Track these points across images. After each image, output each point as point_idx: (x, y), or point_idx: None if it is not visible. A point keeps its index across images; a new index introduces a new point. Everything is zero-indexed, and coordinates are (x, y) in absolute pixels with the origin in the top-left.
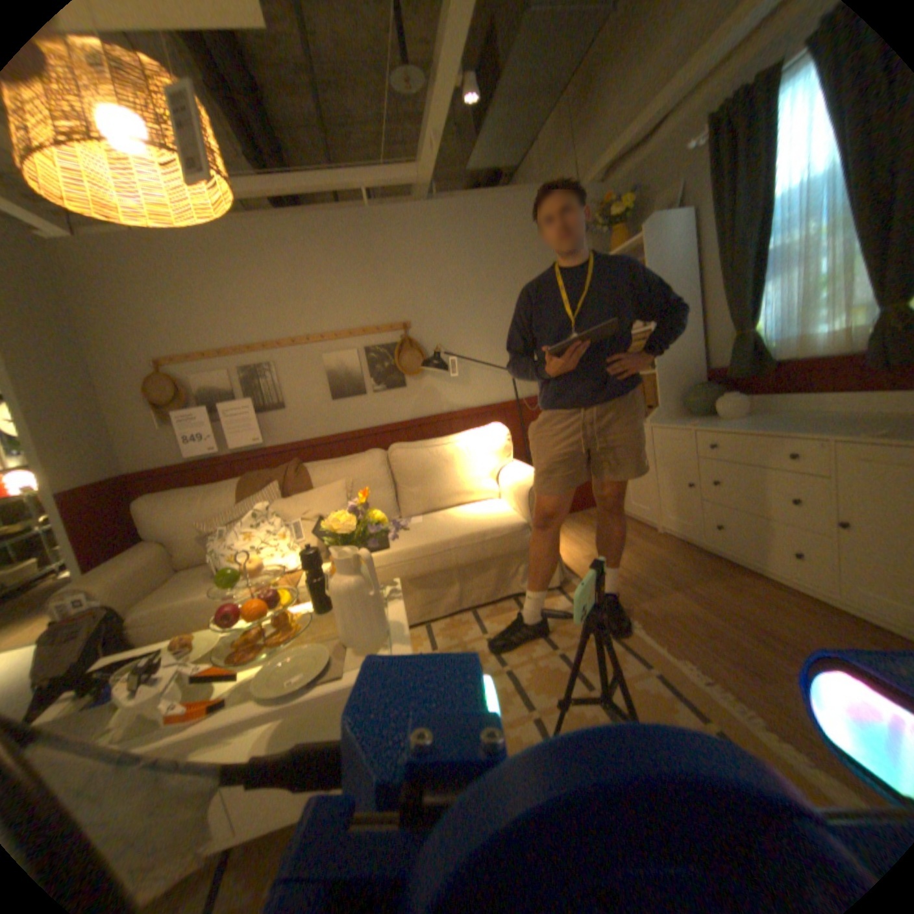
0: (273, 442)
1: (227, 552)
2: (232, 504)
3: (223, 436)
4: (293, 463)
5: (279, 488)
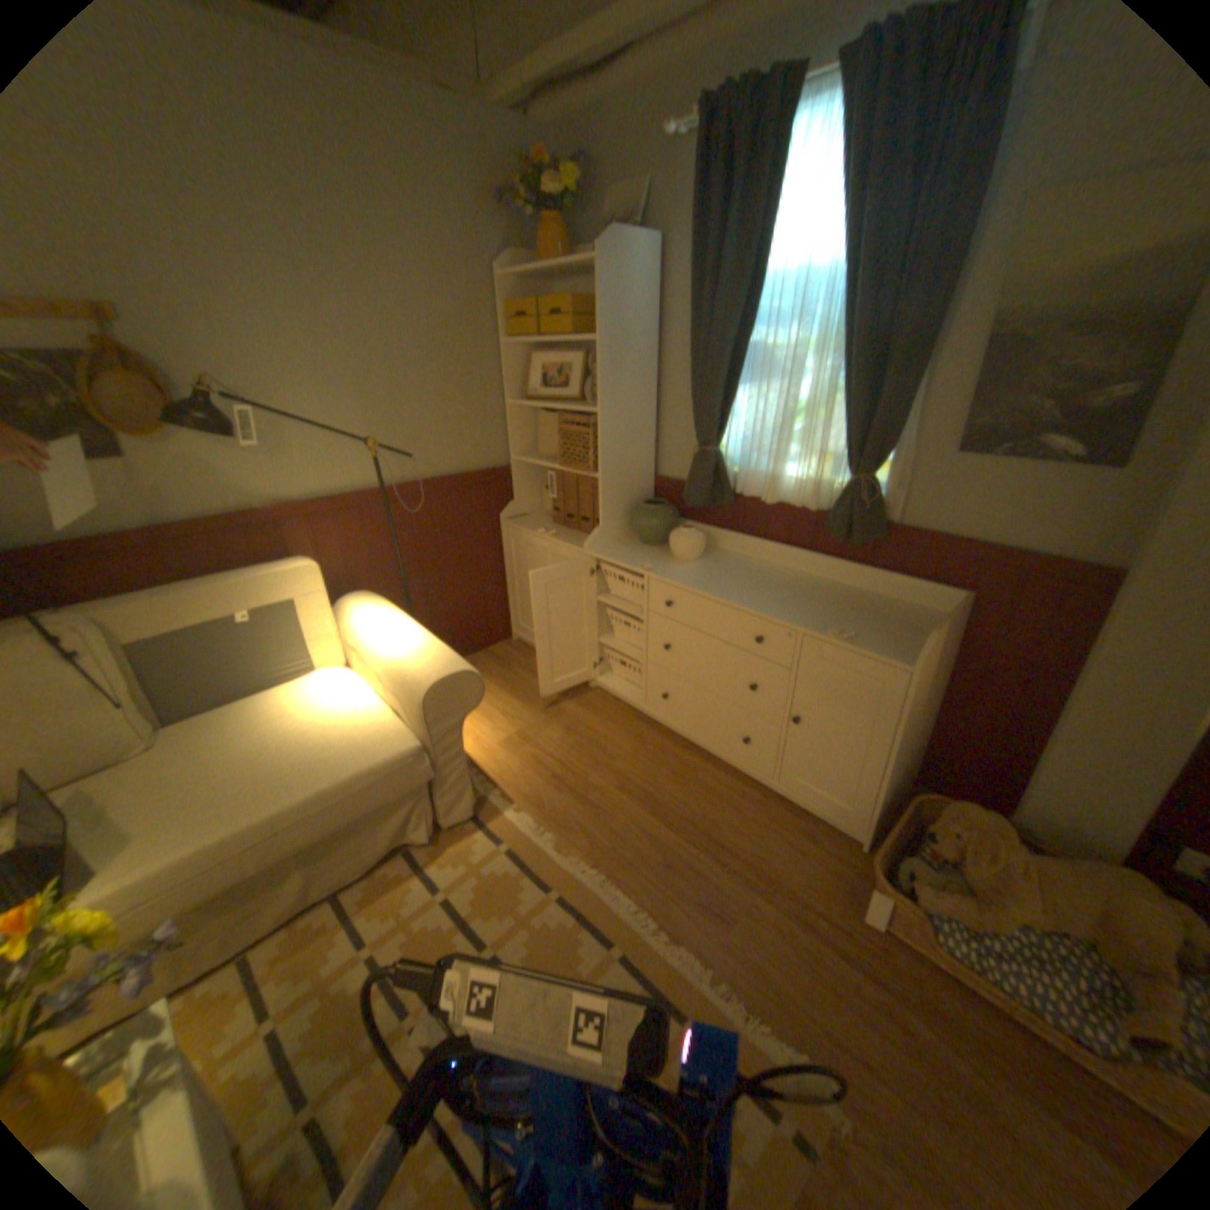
0: None
1: None
2: None
3: None
4: None
5: None
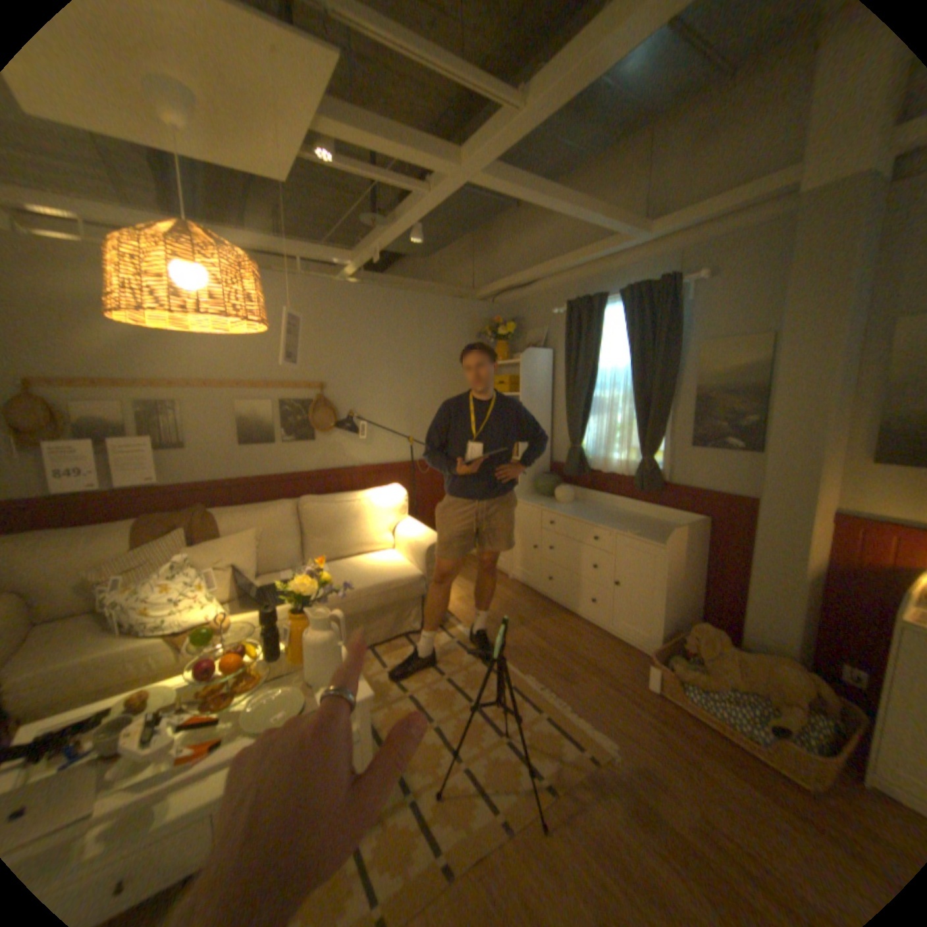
0: (164, 484)
1: (140, 608)
2: (124, 554)
3: (101, 474)
4: (198, 512)
5: (184, 538)
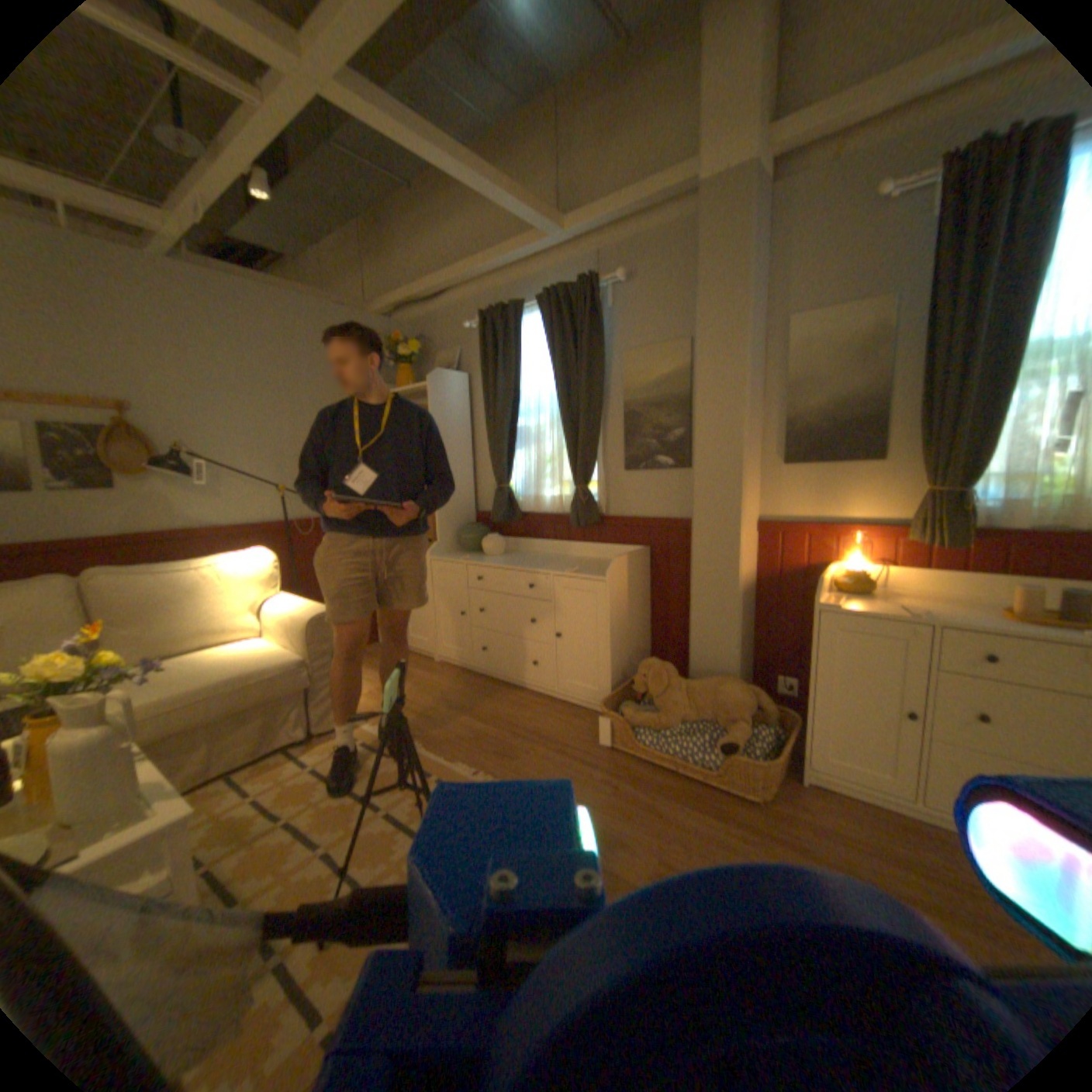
0: None
1: None
2: None
3: None
4: None
5: None
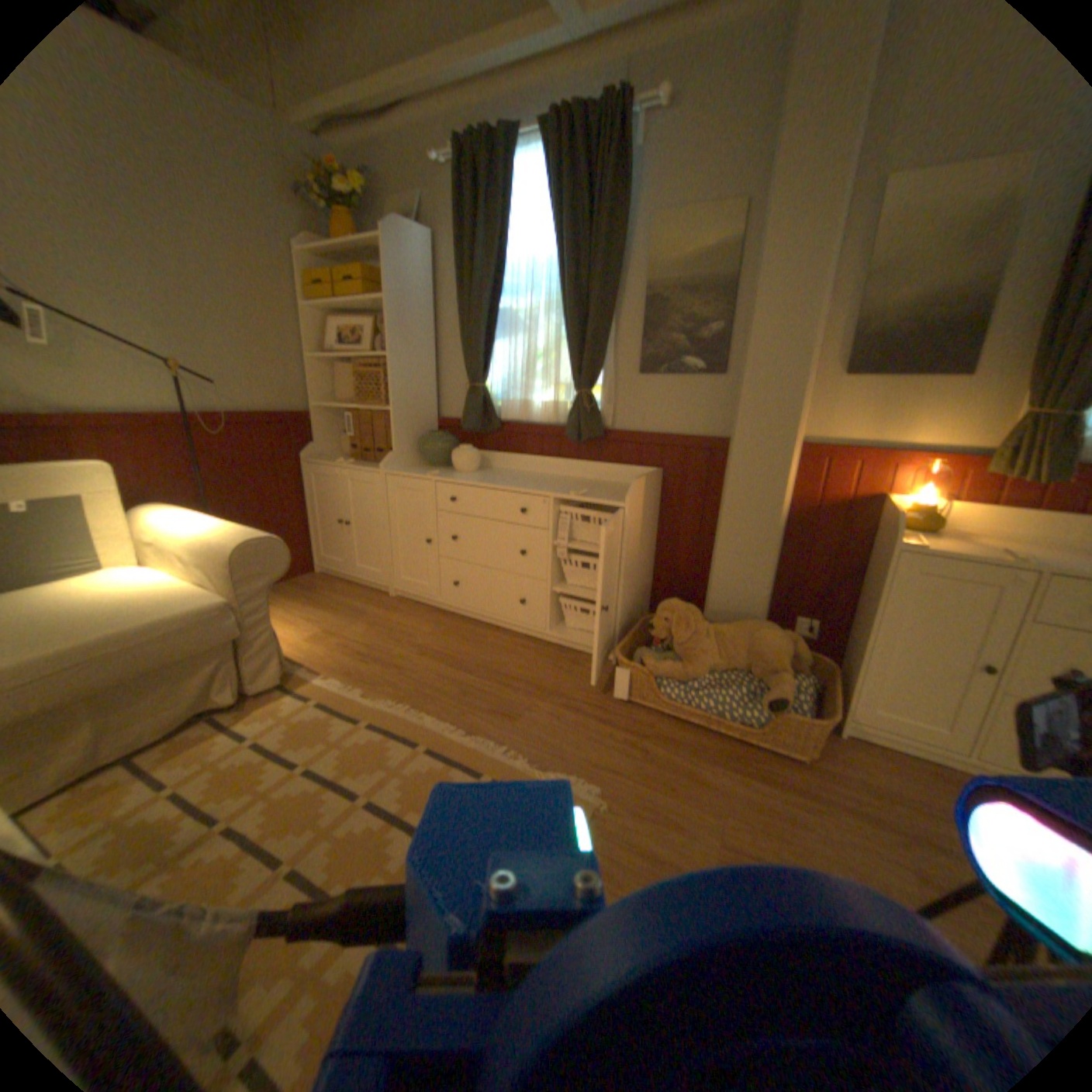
0: None
1: None
2: None
3: None
4: None
5: None
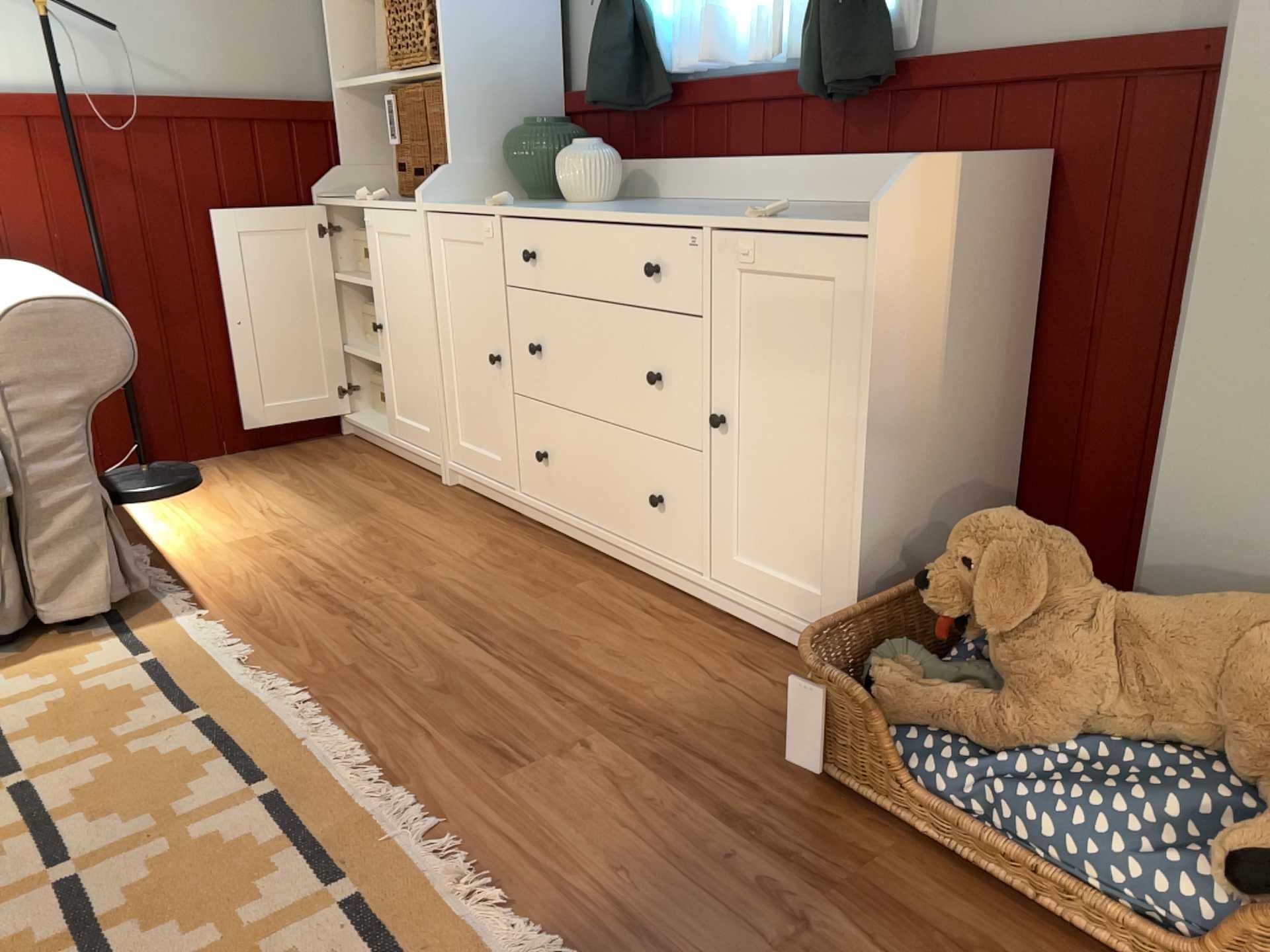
0: None
1: None
2: None
3: None
4: None
5: None
